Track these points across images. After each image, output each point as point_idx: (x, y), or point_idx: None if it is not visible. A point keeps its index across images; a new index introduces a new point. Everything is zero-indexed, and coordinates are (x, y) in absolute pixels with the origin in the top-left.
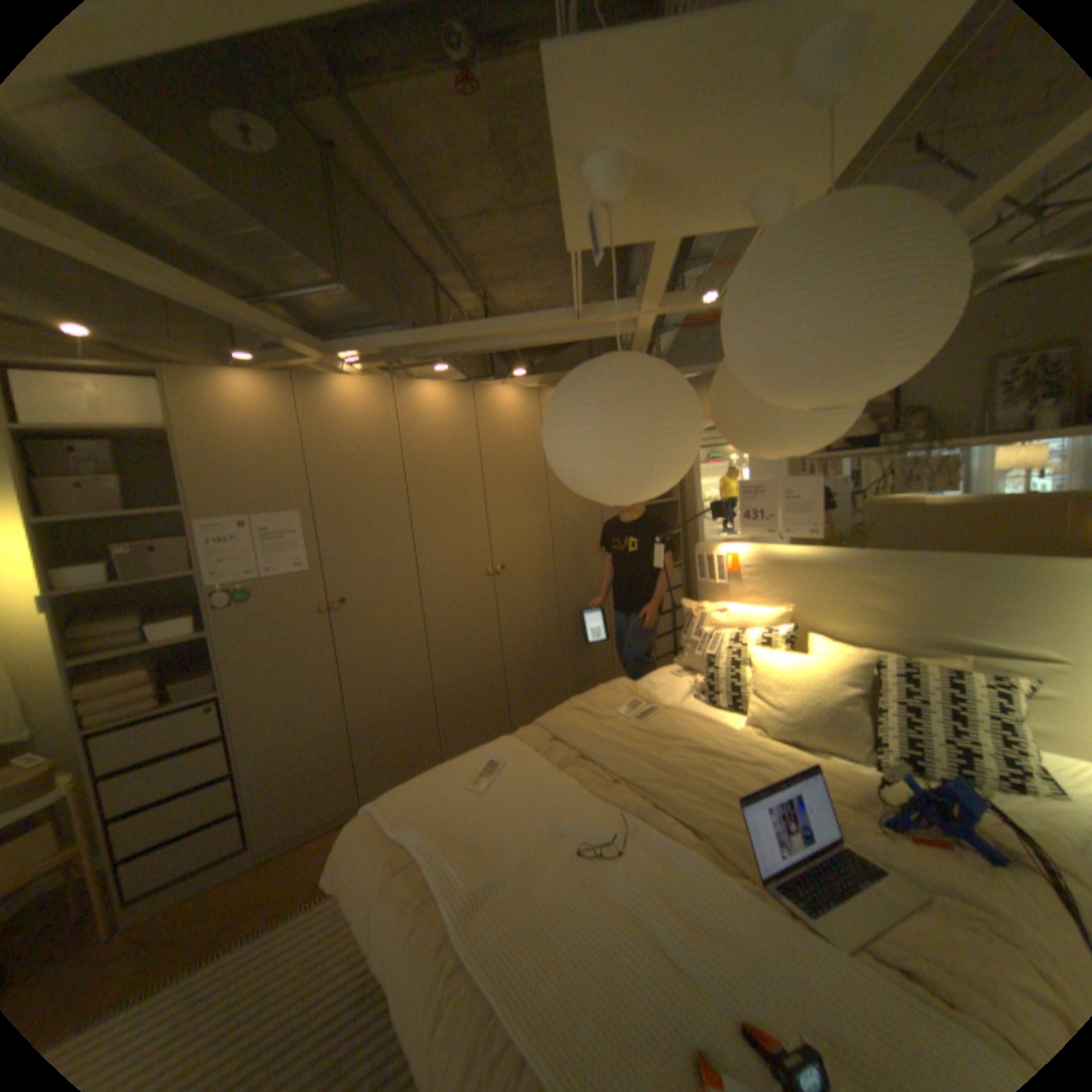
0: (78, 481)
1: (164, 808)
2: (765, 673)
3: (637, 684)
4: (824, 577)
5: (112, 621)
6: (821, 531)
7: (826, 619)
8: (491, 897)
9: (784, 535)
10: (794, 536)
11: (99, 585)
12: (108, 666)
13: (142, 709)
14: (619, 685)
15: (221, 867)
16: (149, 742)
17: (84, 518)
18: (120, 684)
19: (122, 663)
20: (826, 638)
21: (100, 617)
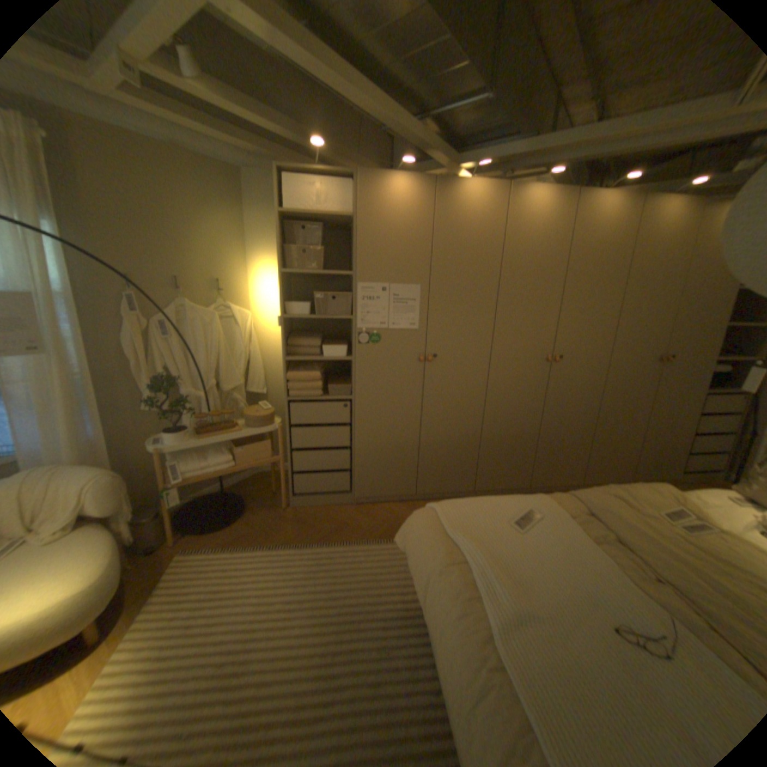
0: (304, 248)
1: (317, 452)
2: None
3: (686, 496)
4: None
5: (308, 338)
6: None
7: None
8: (531, 627)
9: None
10: None
11: (306, 315)
12: (303, 364)
13: (315, 394)
14: (663, 490)
15: (337, 495)
16: (316, 414)
17: (304, 272)
18: (307, 376)
19: (309, 364)
20: None
21: (303, 334)
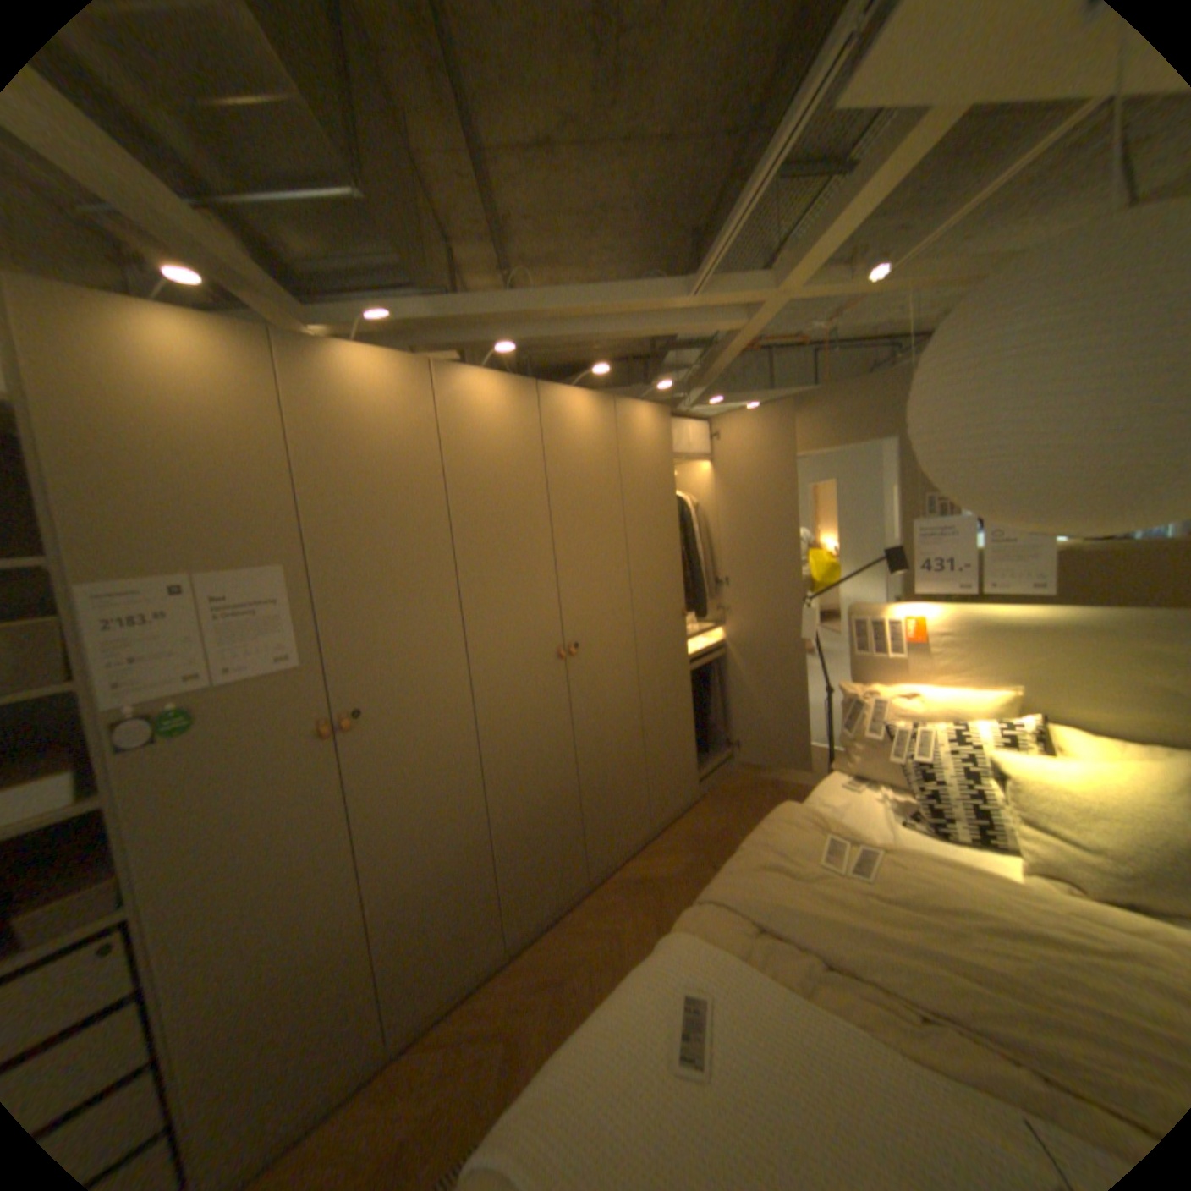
0: None
1: None
2: (1045, 793)
3: (816, 810)
4: (1077, 647)
5: None
6: (1053, 584)
7: (1076, 705)
8: None
9: (990, 592)
10: (1005, 592)
11: None
12: None
13: None
14: (793, 815)
15: None
16: None
17: None
18: None
19: None
20: (1077, 731)
21: None
